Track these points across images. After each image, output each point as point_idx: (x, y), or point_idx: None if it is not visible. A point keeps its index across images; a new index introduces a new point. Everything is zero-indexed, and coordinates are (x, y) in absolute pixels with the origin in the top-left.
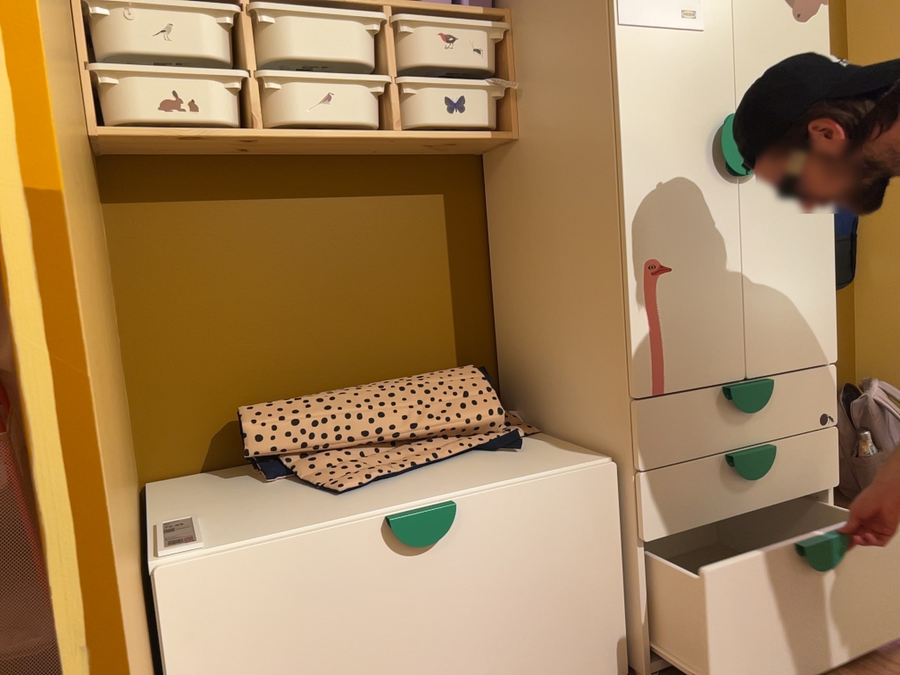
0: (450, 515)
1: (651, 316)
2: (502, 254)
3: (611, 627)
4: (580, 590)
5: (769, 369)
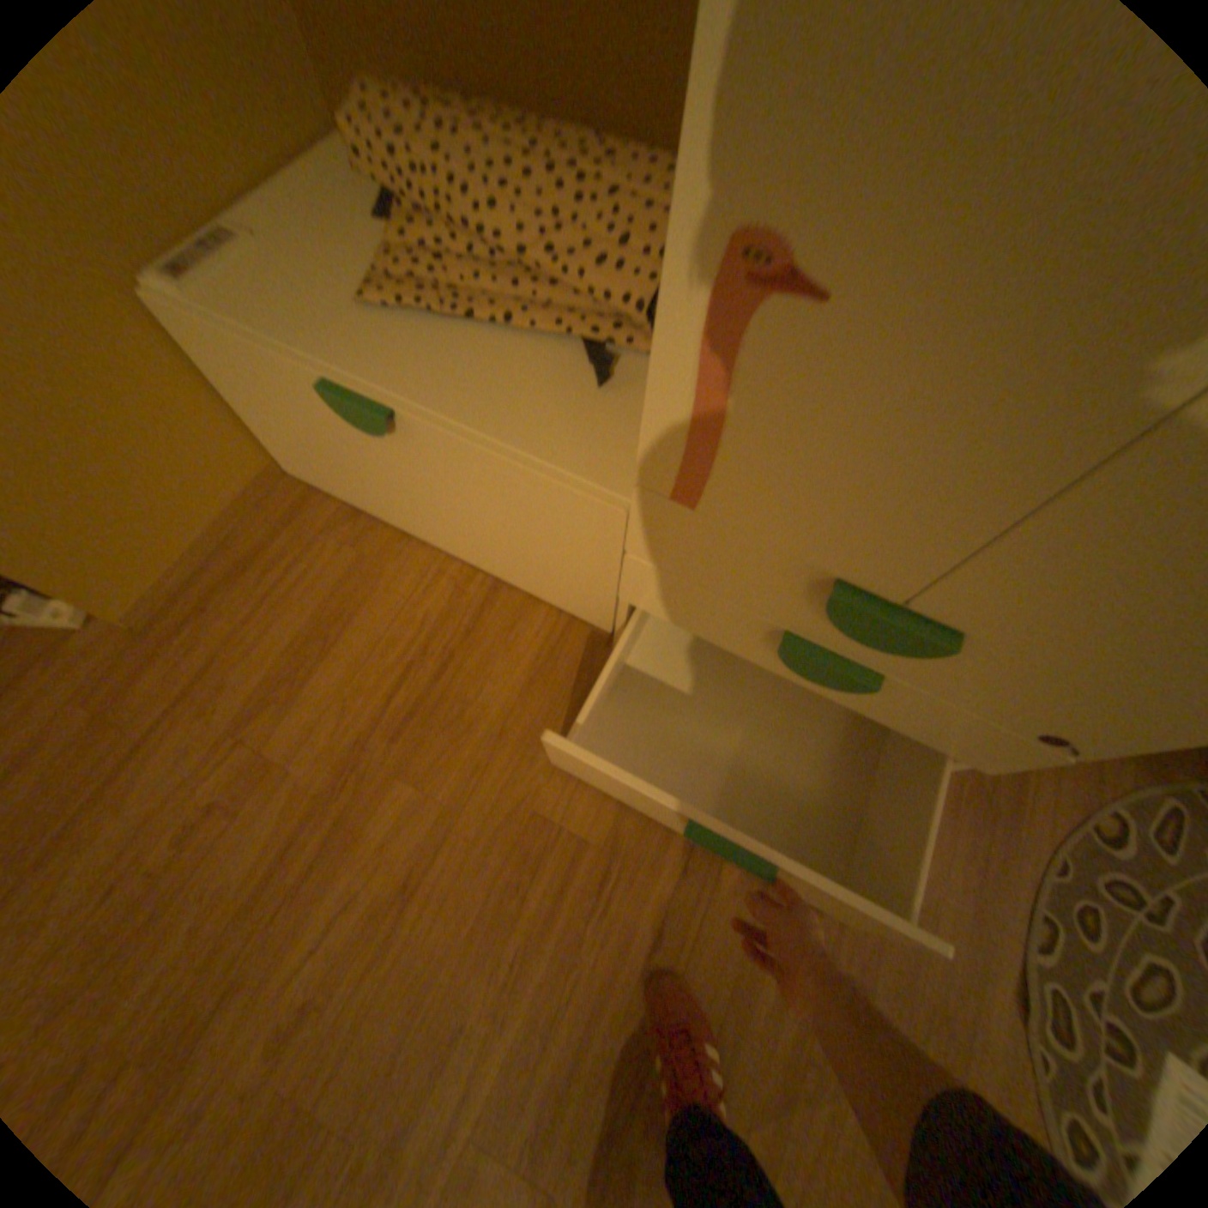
0: (378, 419)
1: (707, 374)
2: None
3: (594, 601)
4: (560, 562)
5: (983, 628)
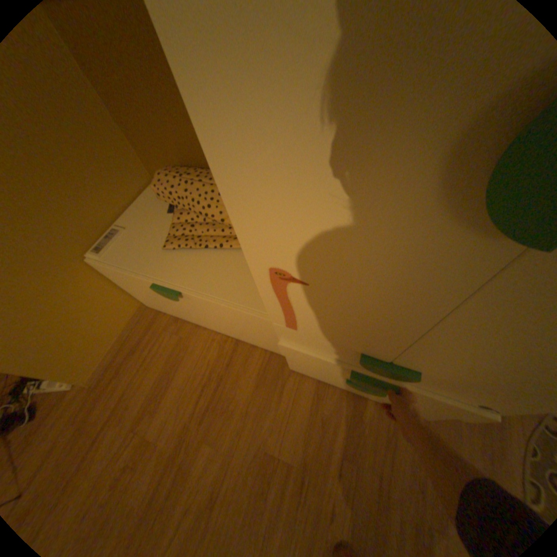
0: (175, 296)
1: (280, 297)
2: None
3: (278, 347)
4: (259, 335)
5: (427, 371)
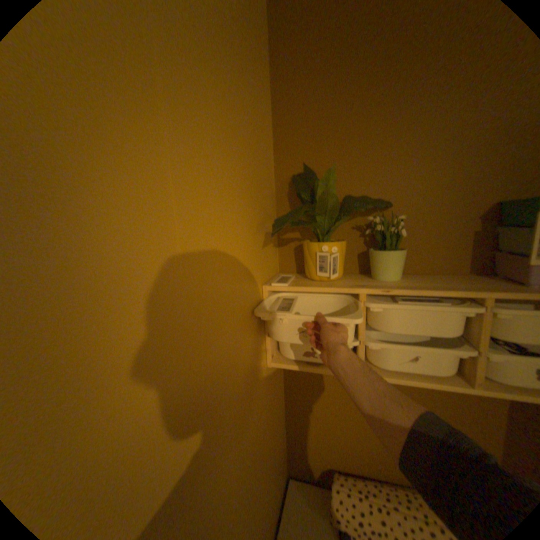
0: None
1: None
2: None
3: None
4: None
5: None
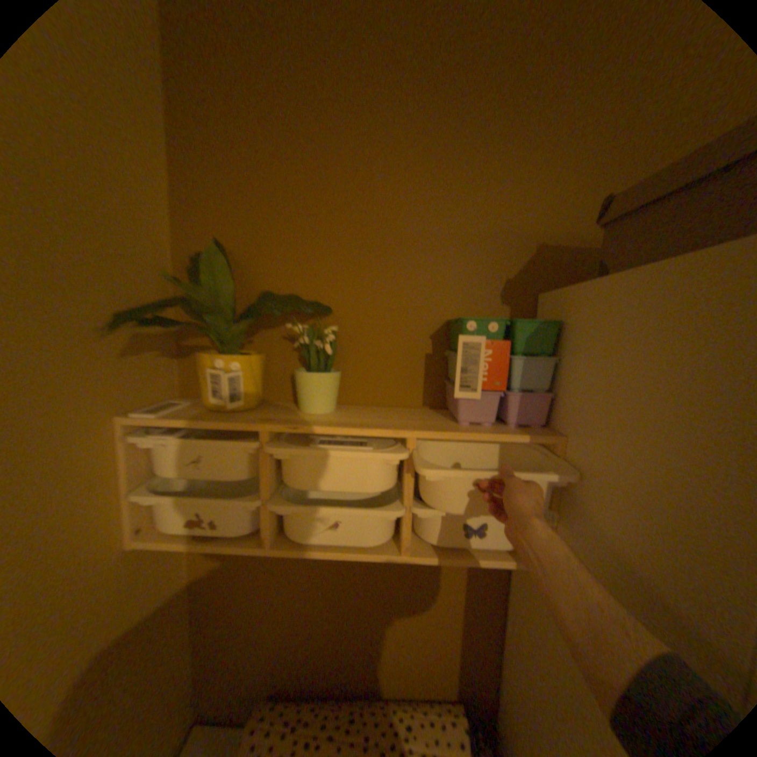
0: None
1: None
2: (516, 625)
3: None
4: None
5: None
